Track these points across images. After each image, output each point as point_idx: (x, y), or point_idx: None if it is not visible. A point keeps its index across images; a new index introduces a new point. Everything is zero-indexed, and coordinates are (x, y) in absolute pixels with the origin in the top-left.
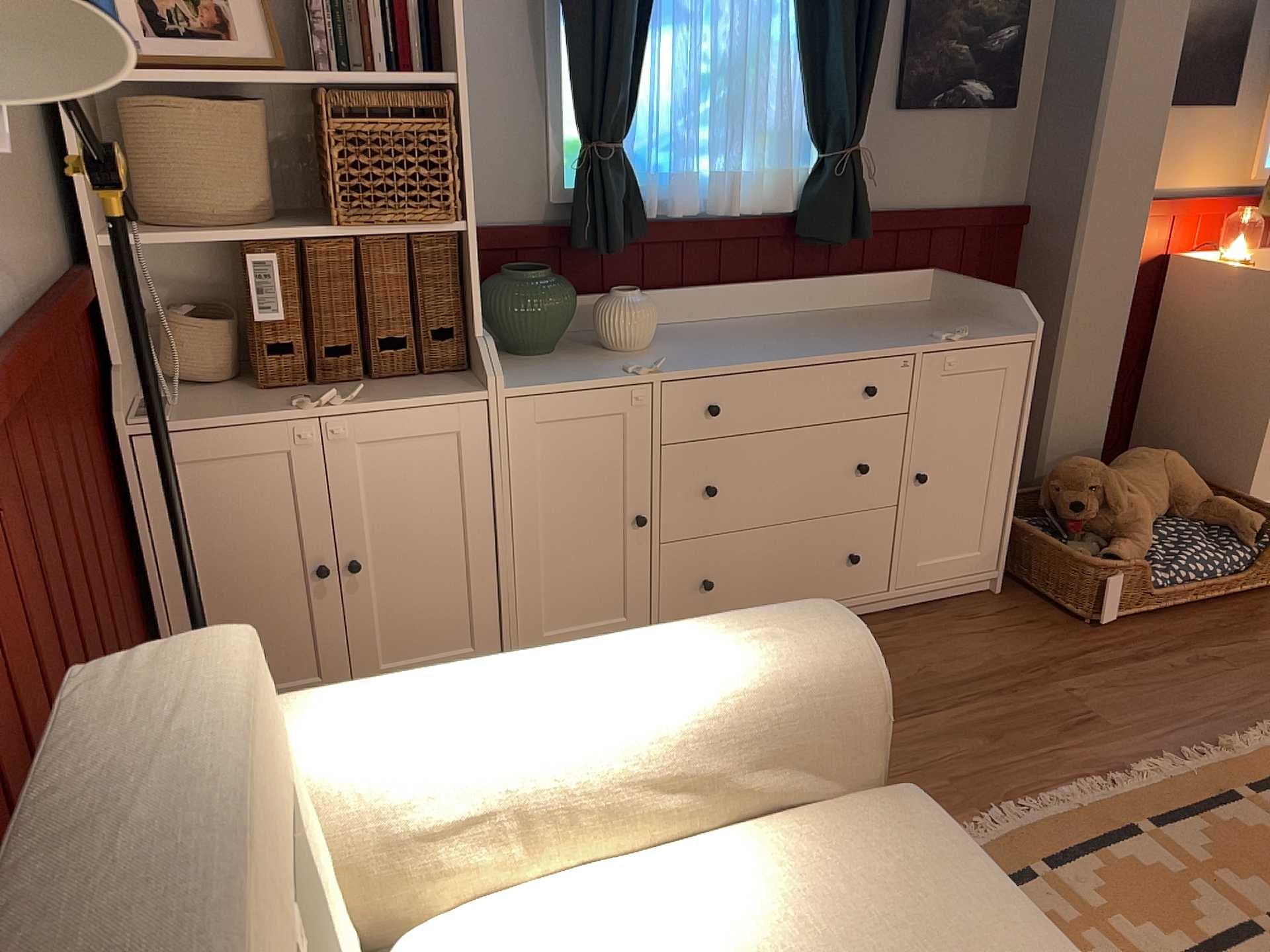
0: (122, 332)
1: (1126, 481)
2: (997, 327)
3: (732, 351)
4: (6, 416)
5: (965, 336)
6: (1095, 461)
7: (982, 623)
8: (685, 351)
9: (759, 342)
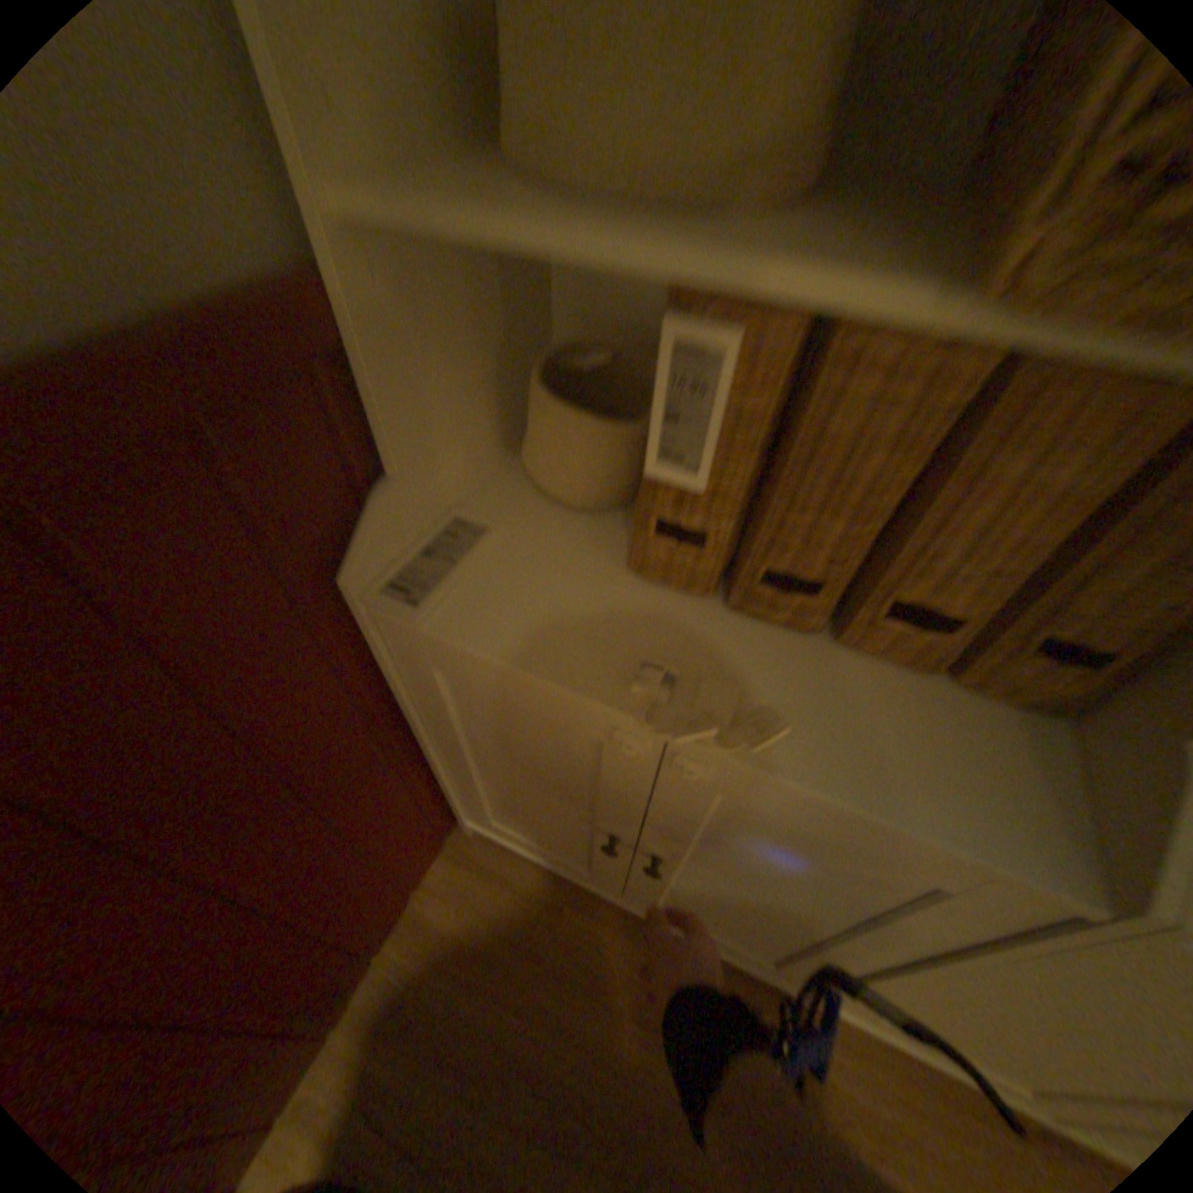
0: (437, 397)
1: None
2: None
3: None
4: None
5: None
6: None
7: None
8: None
9: None
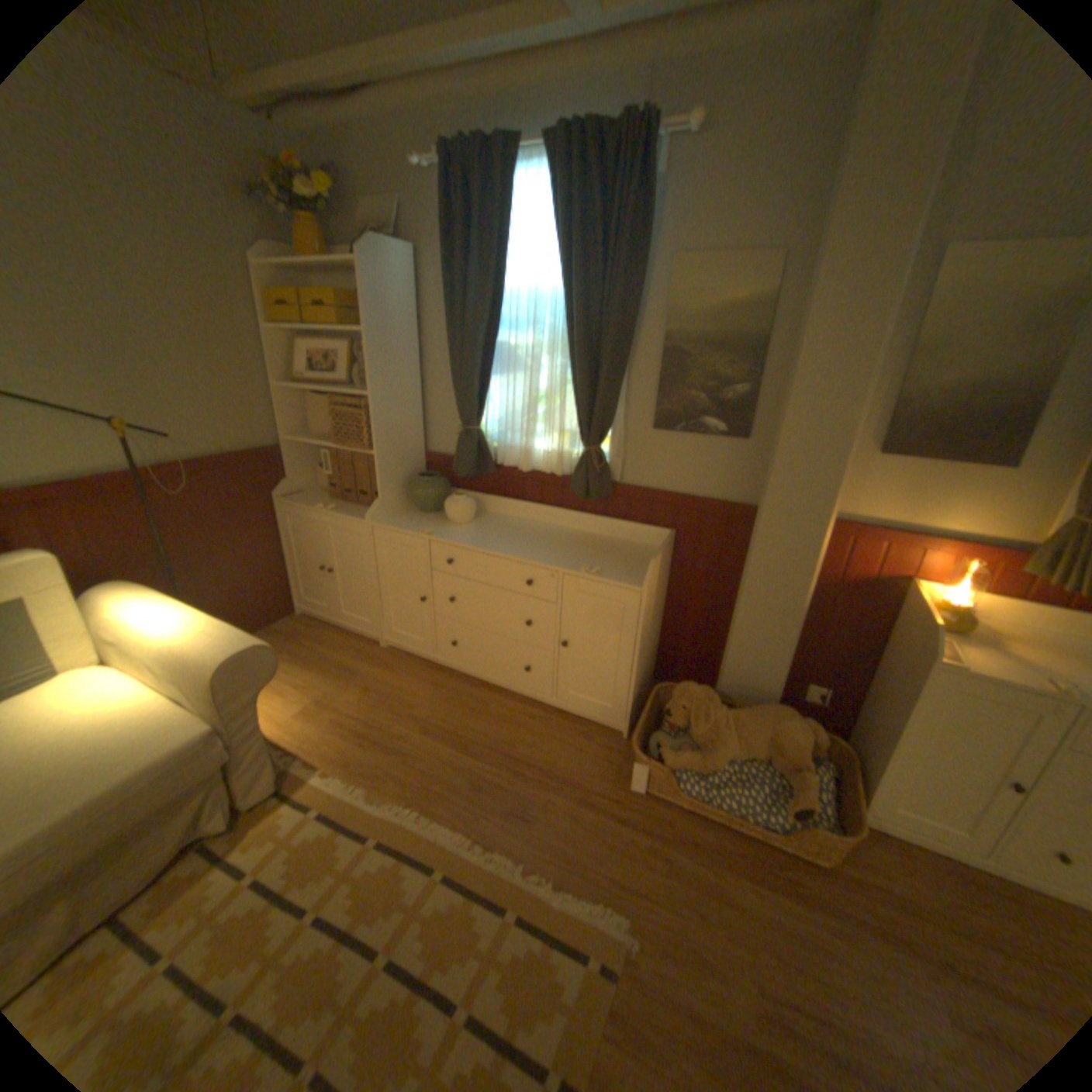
0: (297, 467)
1: (734, 719)
2: (638, 576)
3: (483, 538)
4: (149, 485)
5: (600, 573)
6: (705, 693)
7: (584, 744)
8: (470, 531)
9: (507, 538)
